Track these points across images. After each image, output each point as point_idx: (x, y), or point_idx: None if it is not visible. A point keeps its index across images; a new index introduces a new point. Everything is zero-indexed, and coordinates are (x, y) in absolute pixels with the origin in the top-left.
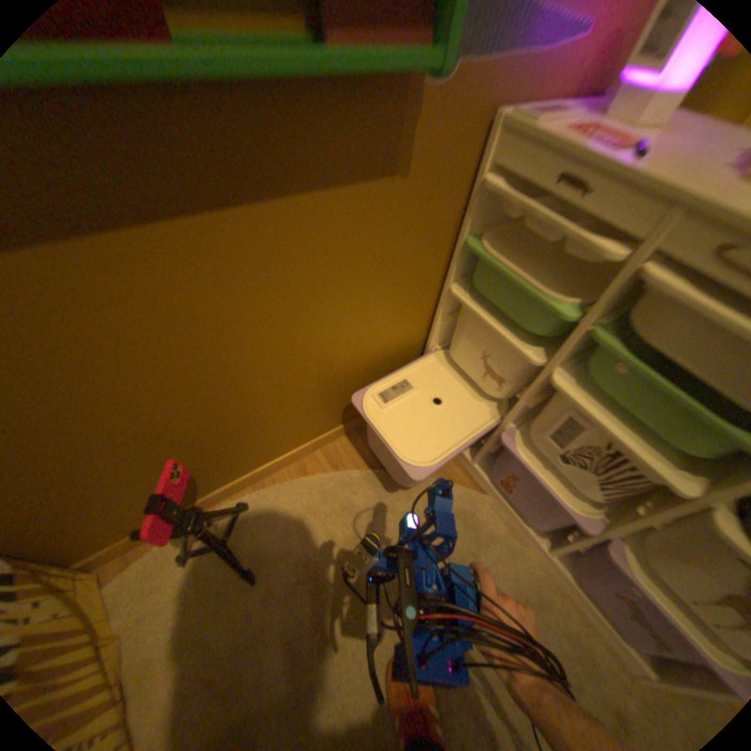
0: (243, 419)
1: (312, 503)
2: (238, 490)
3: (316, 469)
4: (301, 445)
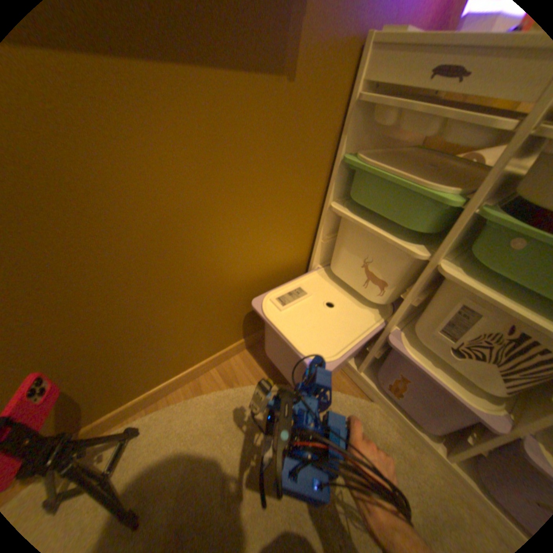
0: (133, 330)
1: (206, 423)
2: (130, 414)
3: (212, 387)
4: (196, 363)
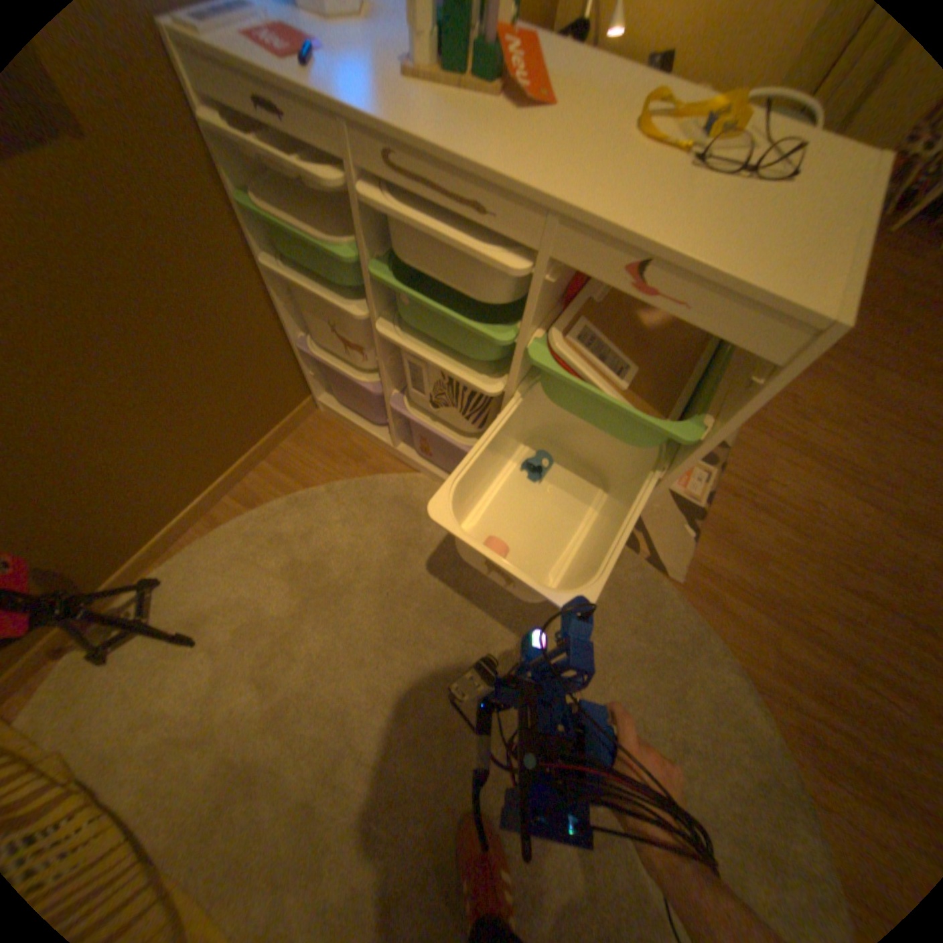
0: (74, 488)
1: (232, 551)
2: (139, 572)
3: (228, 517)
4: (194, 498)
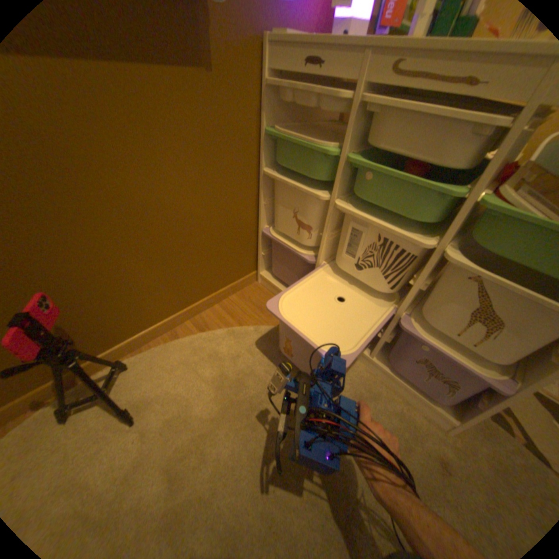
0: (111, 275)
1: (183, 356)
2: (118, 356)
3: (187, 333)
4: (171, 314)
